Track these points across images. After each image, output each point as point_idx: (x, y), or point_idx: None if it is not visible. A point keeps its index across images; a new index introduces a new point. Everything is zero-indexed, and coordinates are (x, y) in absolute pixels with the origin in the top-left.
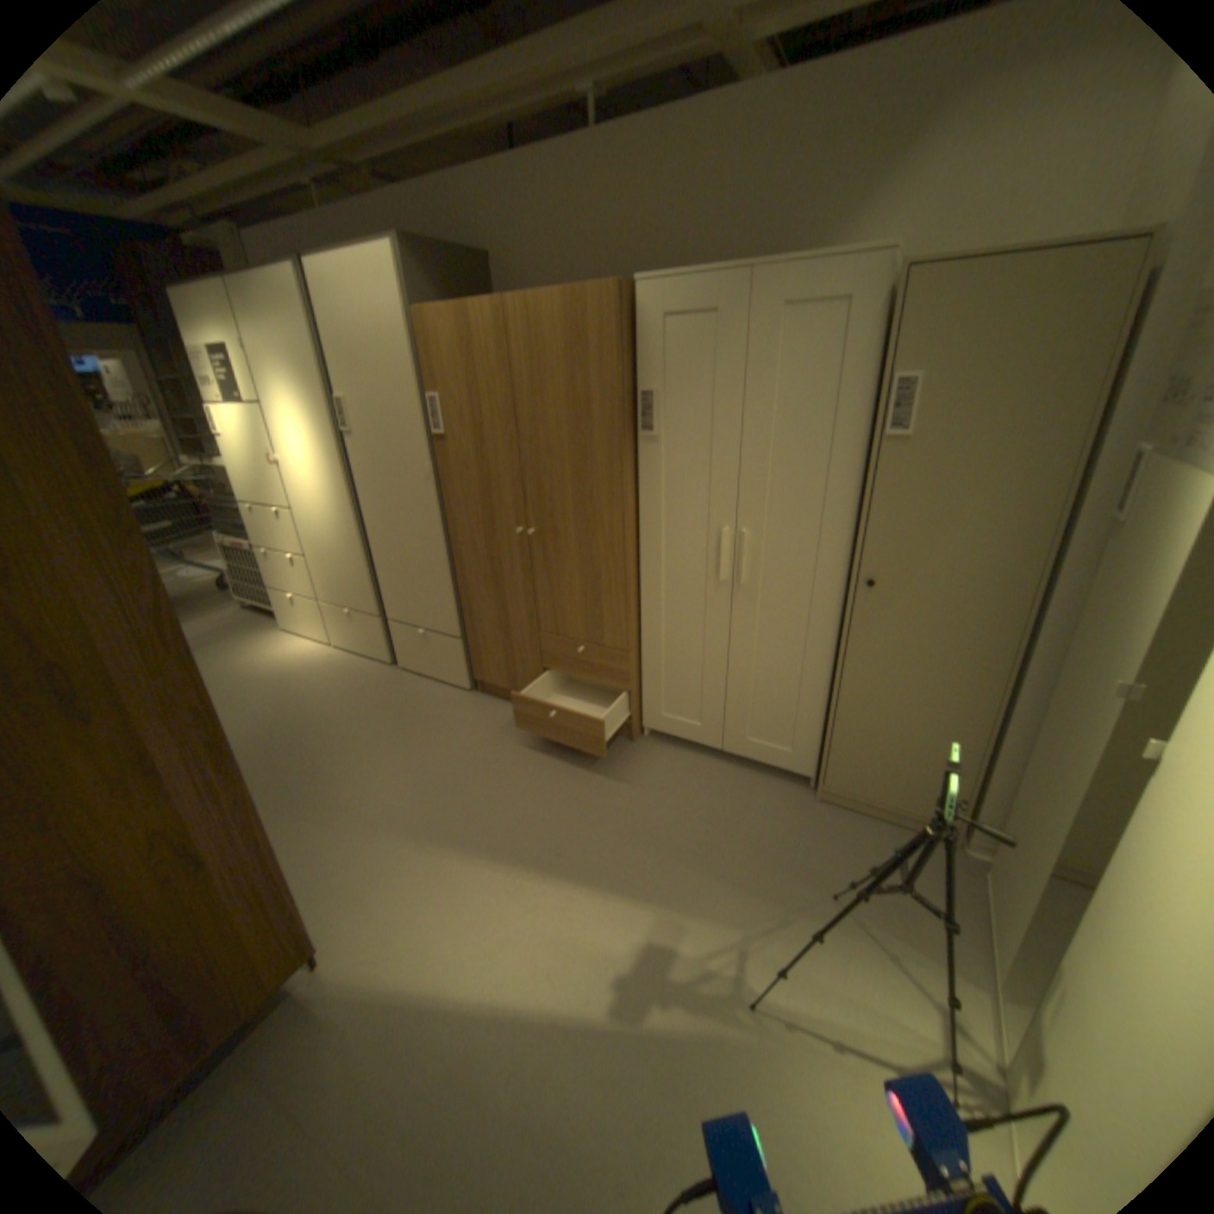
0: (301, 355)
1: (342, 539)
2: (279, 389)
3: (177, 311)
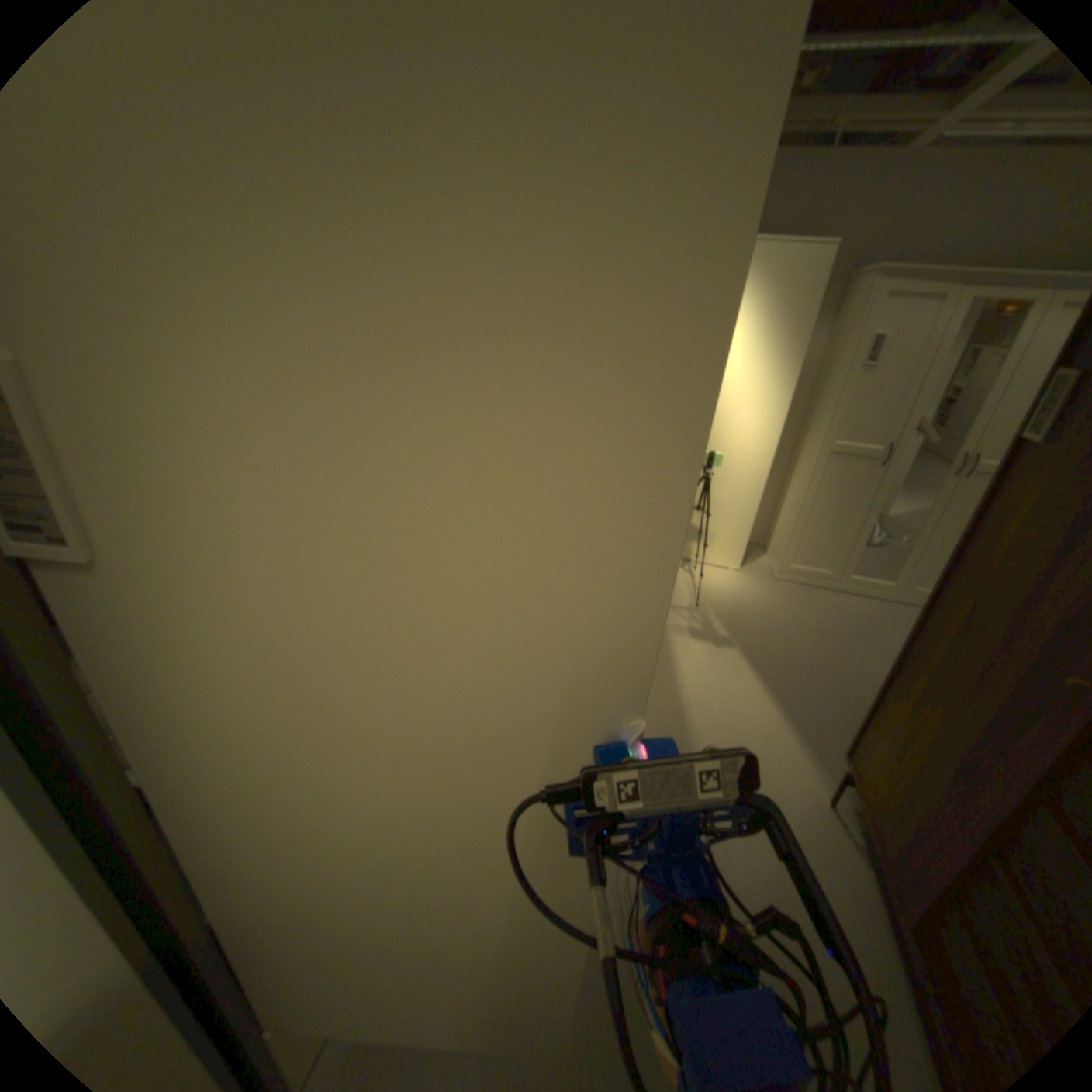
0: None
1: None
2: None
3: None
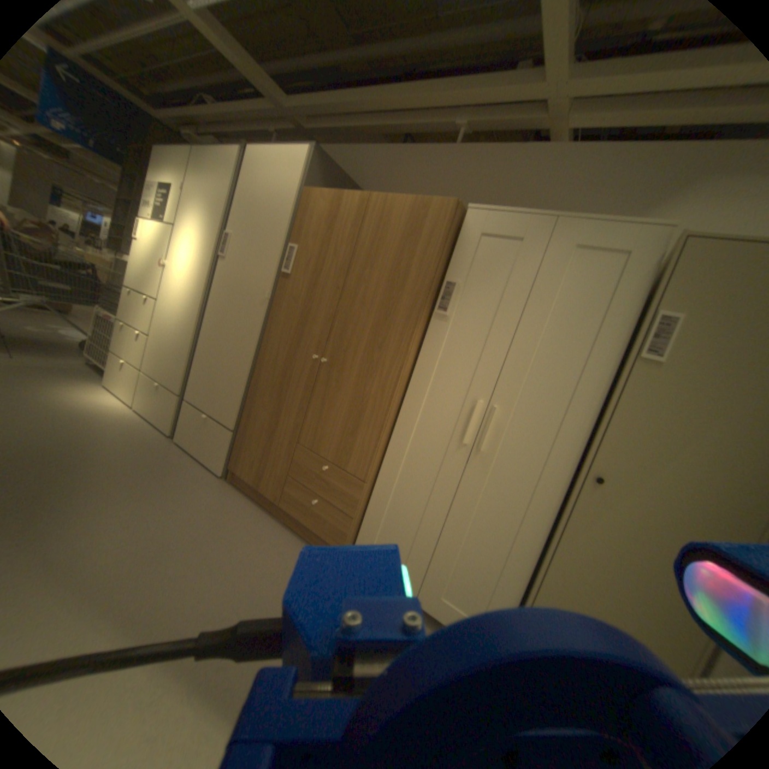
0: (214, 202)
1: (178, 330)
2: (188, 220)
3: (150, 165)
